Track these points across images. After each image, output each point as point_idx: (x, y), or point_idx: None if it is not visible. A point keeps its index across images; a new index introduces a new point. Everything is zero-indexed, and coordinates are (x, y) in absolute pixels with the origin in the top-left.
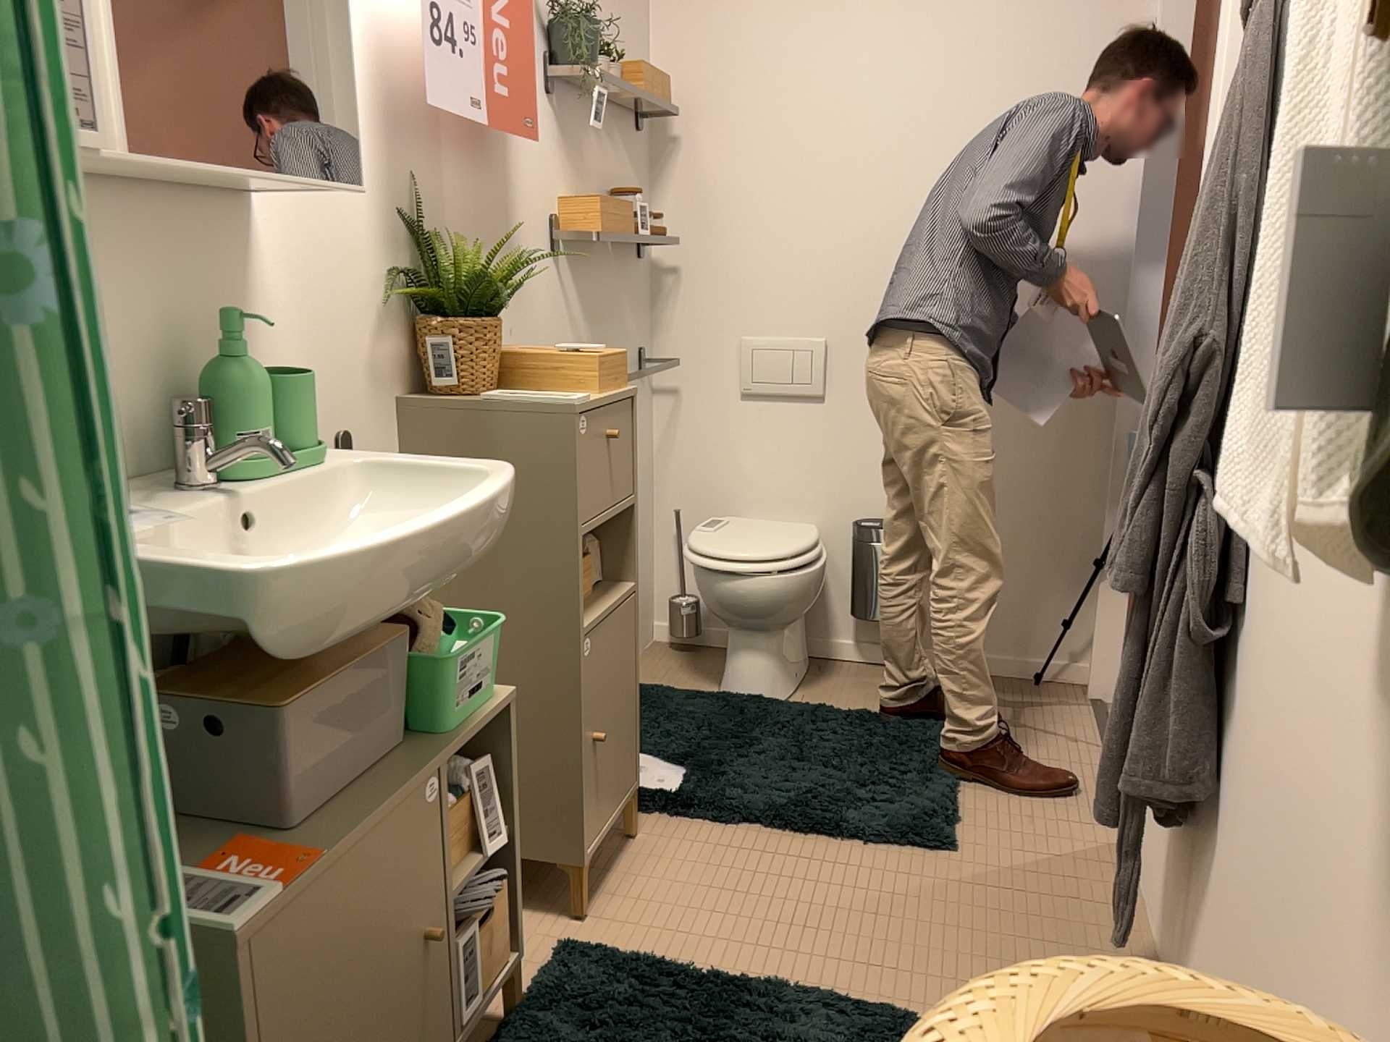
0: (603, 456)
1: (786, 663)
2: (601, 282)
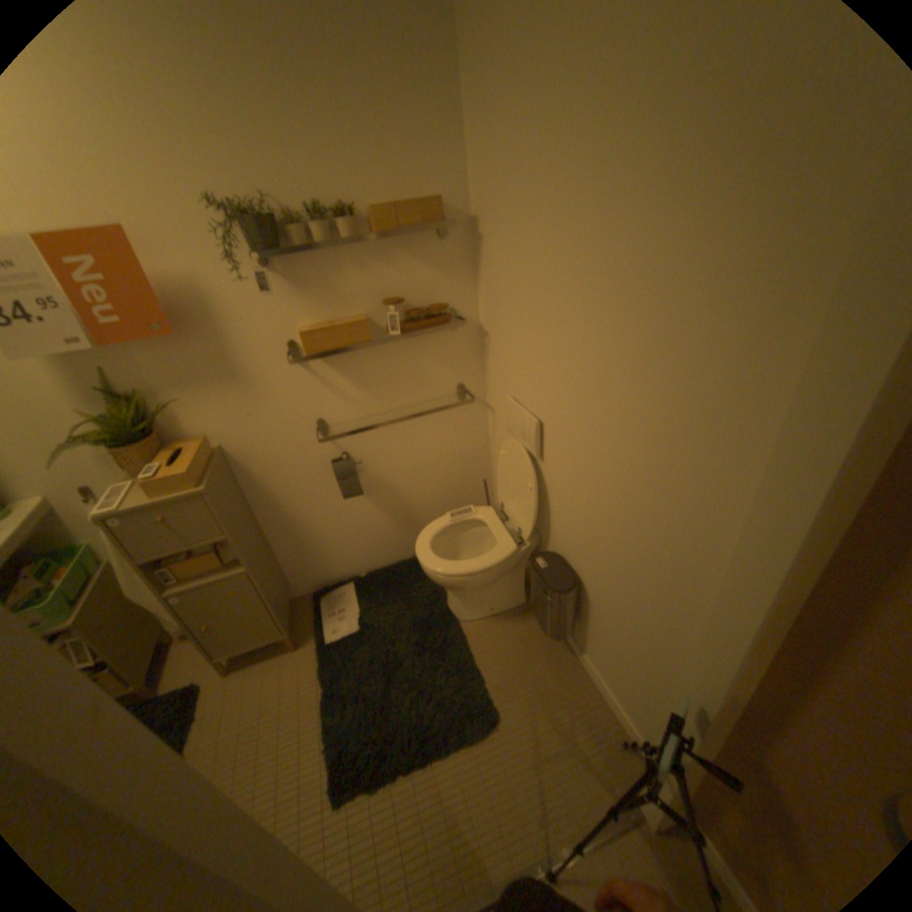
0: (150, 530)
1: (474, 602)
2: (373, 355)
